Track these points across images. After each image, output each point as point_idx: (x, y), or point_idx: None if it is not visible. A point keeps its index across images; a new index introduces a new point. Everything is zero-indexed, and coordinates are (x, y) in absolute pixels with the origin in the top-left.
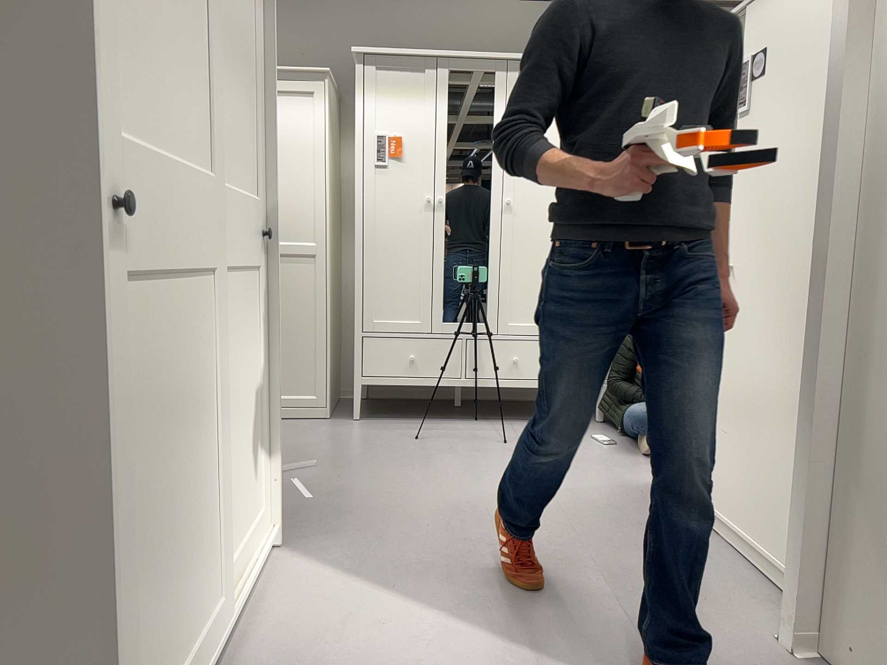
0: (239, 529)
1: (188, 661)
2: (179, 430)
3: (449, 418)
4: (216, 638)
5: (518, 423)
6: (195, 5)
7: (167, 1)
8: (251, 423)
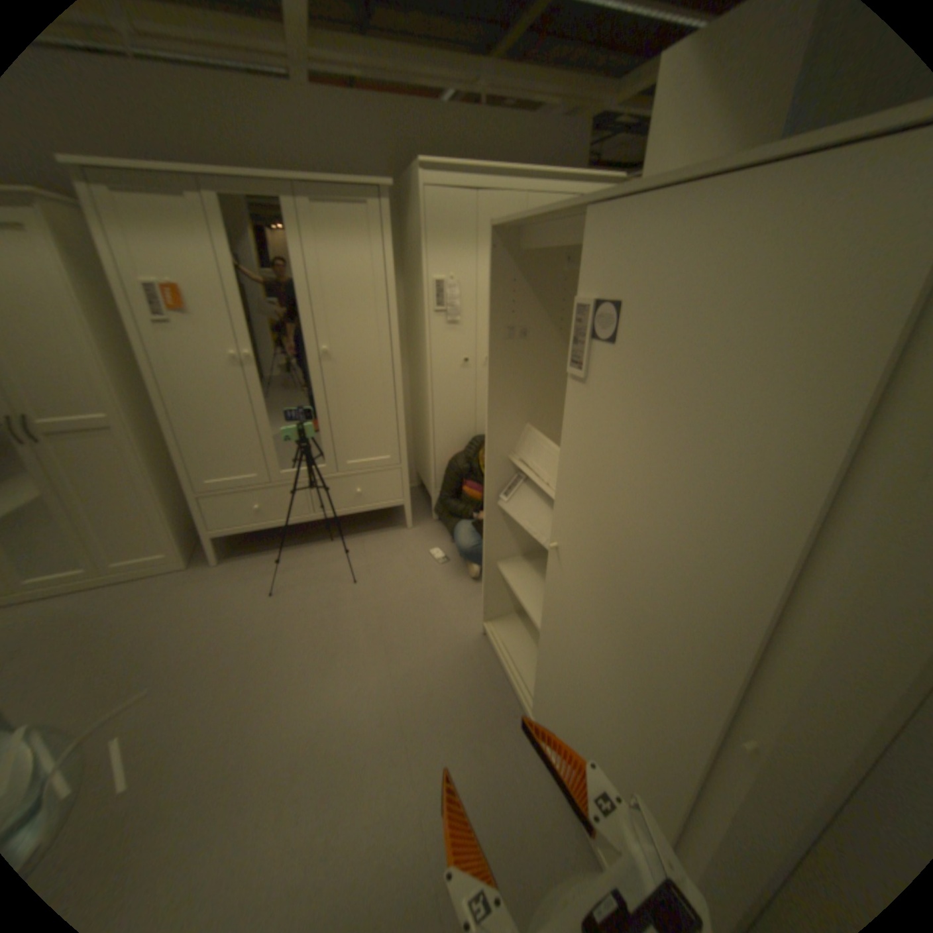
0: None
1: None
2: None
3: (308, 540)
4: None
5: (368, 538)
6: None
7: None
8: None
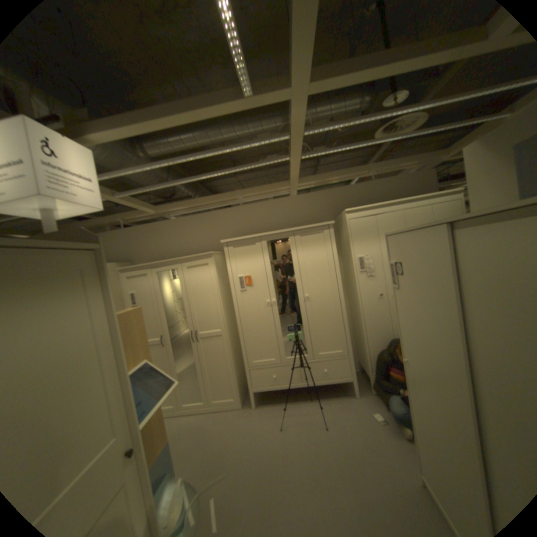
0: None
1: None
2: None
3: (298, 400)
4: None
5: (332, 403)
6: None
7: None
8: None
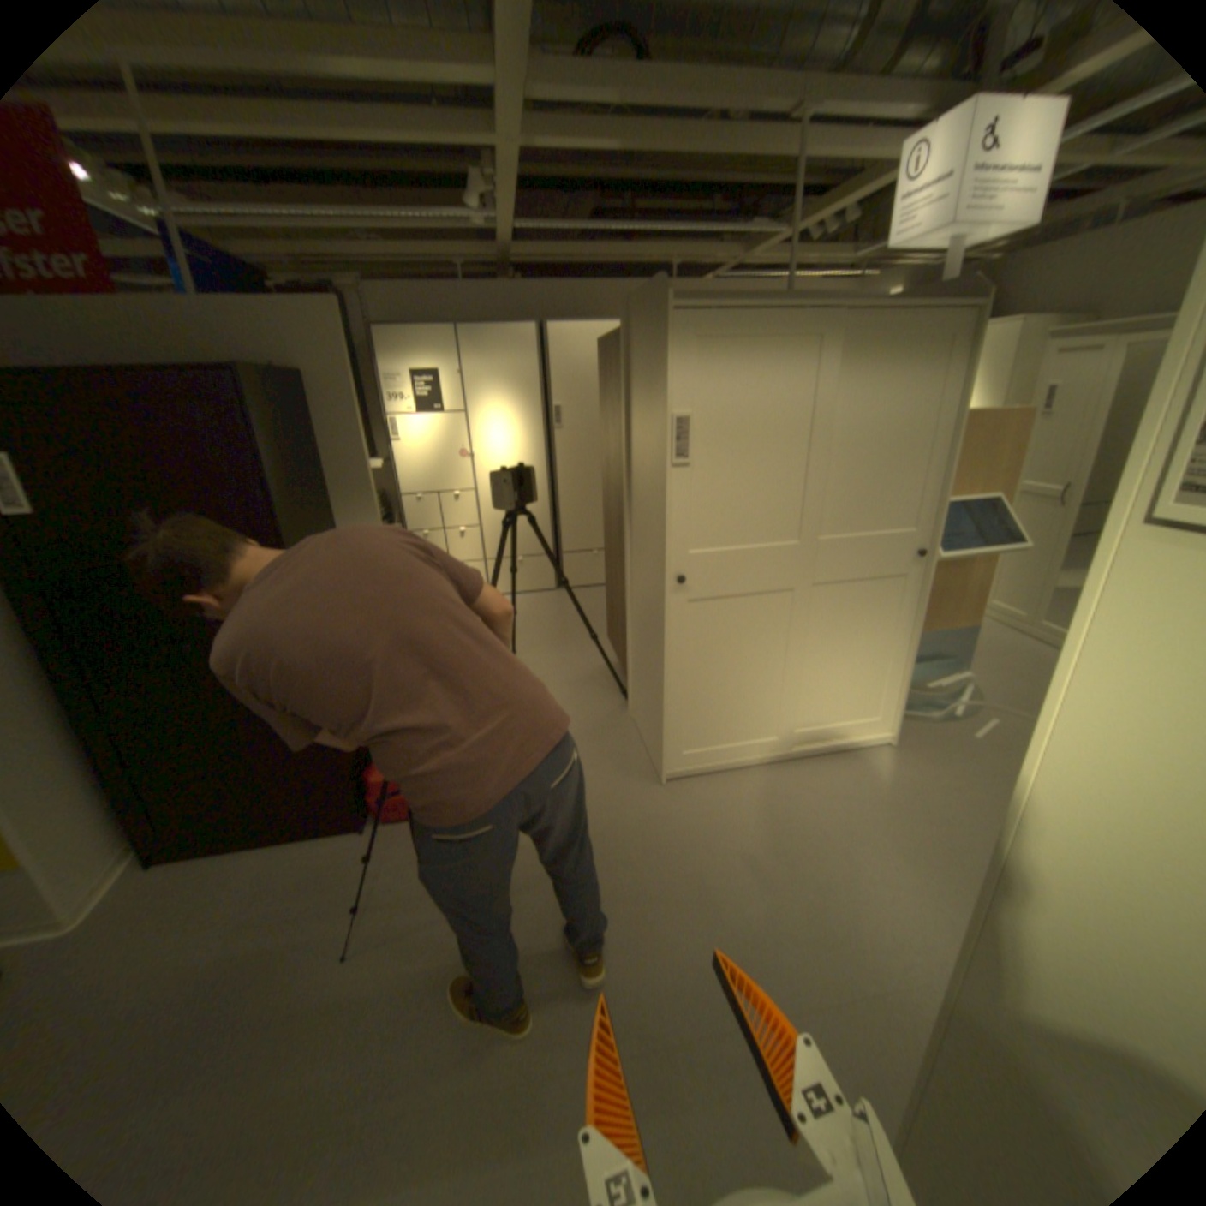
0: (837, 718)
1: (740, 746)
2: (746, 657)
3: None
4: (772, 751)
5: None
6: (800, 457)
7: (759, 474)
8: (872, 666)
